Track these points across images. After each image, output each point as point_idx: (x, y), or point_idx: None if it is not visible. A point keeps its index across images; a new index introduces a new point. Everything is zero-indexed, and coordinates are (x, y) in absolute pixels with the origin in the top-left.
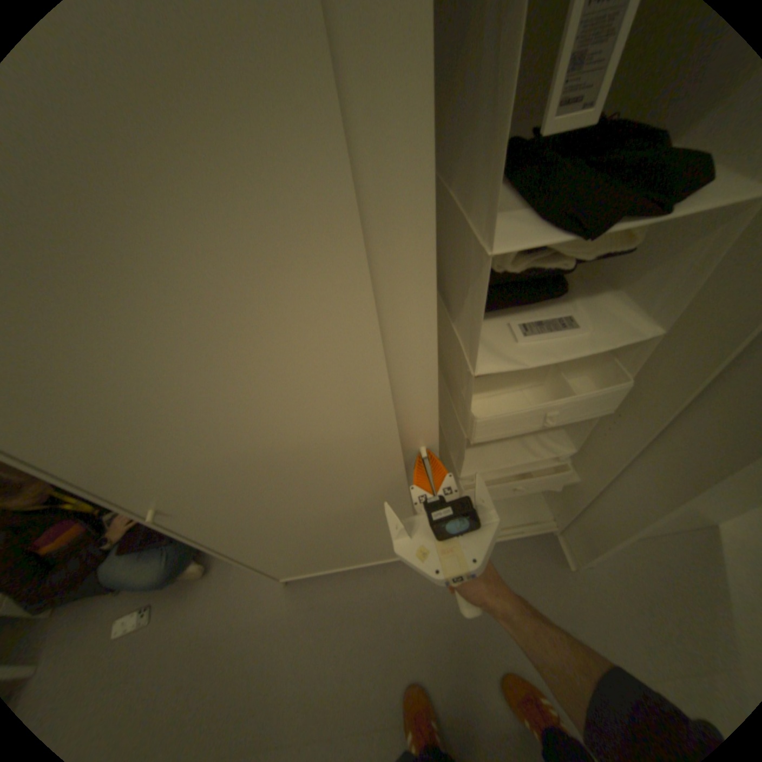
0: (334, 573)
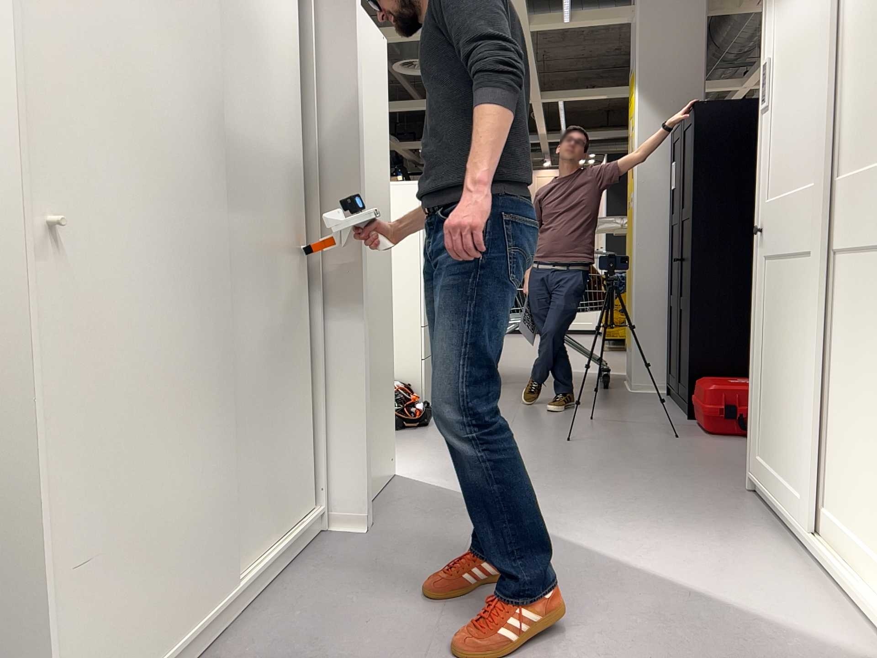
0: None
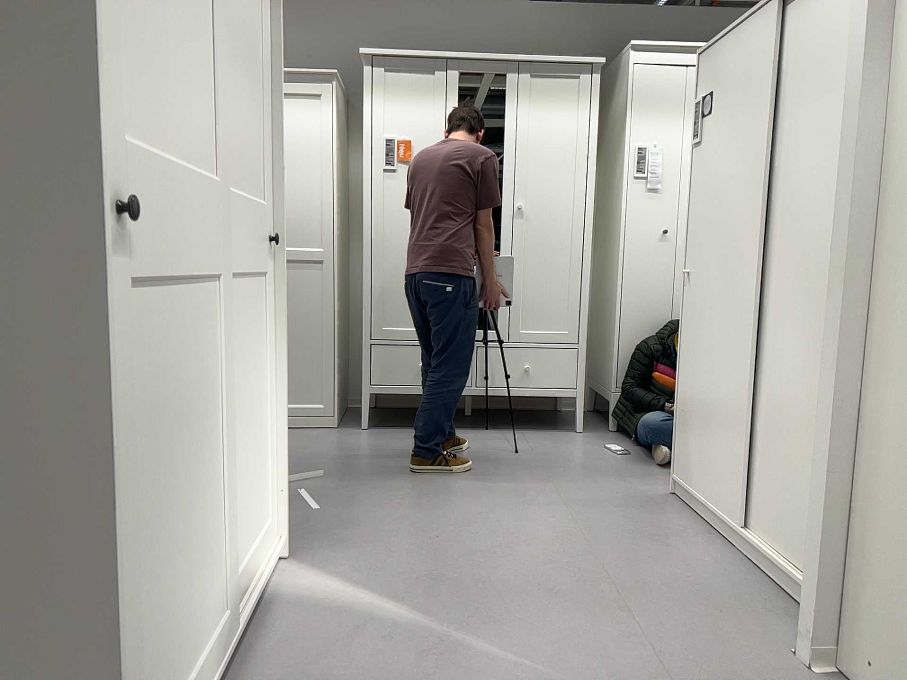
0: (697, 503)
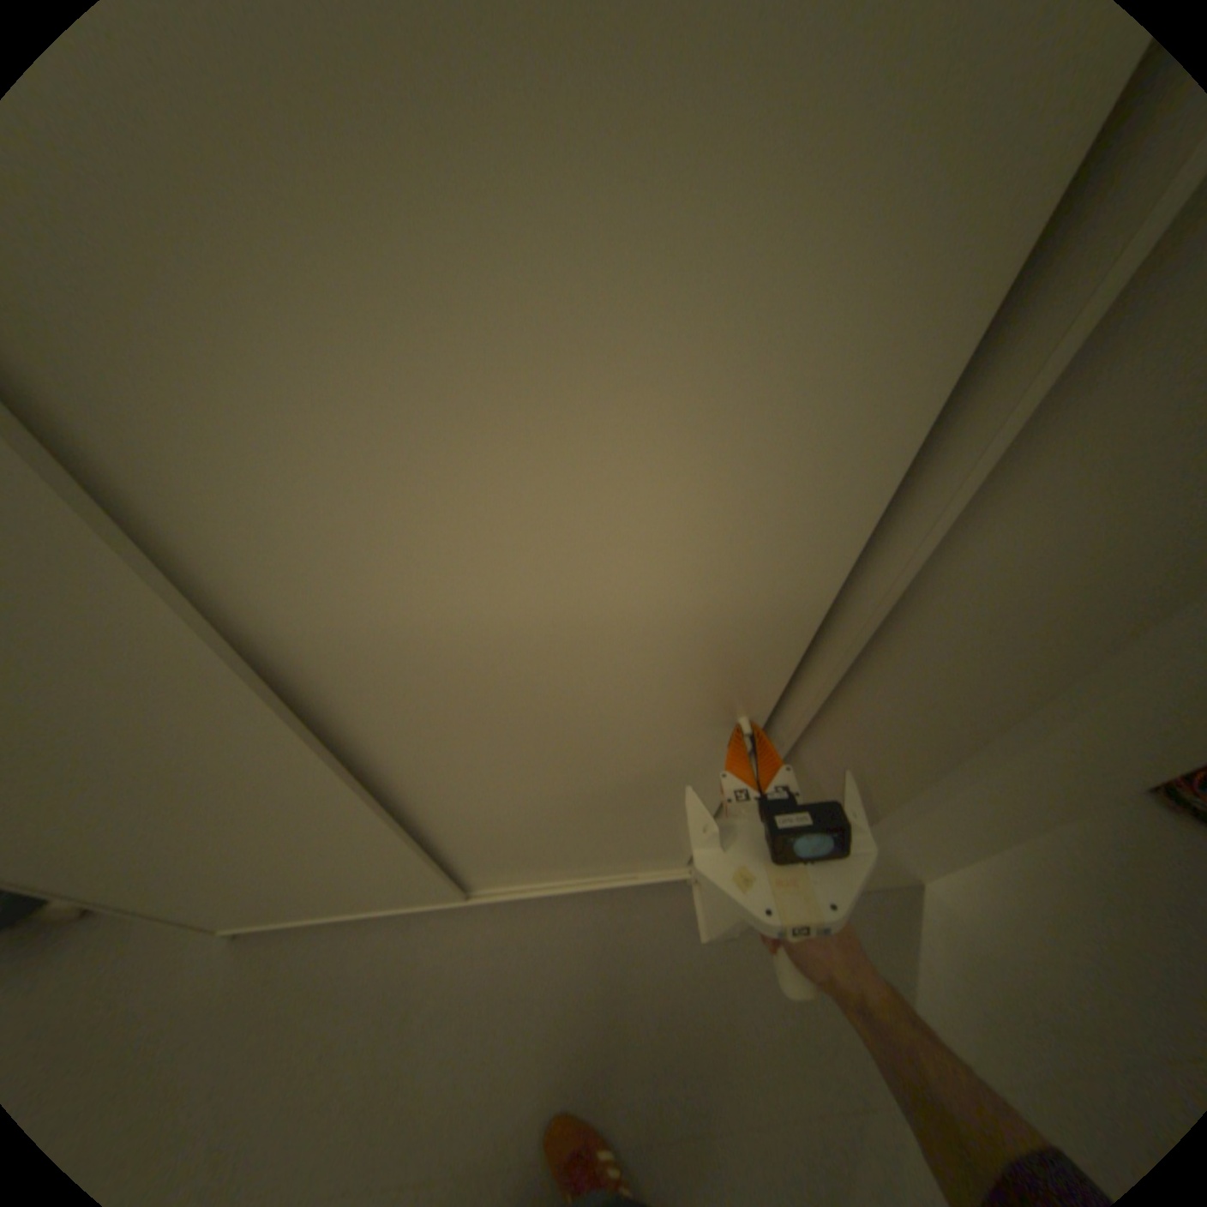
0: (319, 924)
